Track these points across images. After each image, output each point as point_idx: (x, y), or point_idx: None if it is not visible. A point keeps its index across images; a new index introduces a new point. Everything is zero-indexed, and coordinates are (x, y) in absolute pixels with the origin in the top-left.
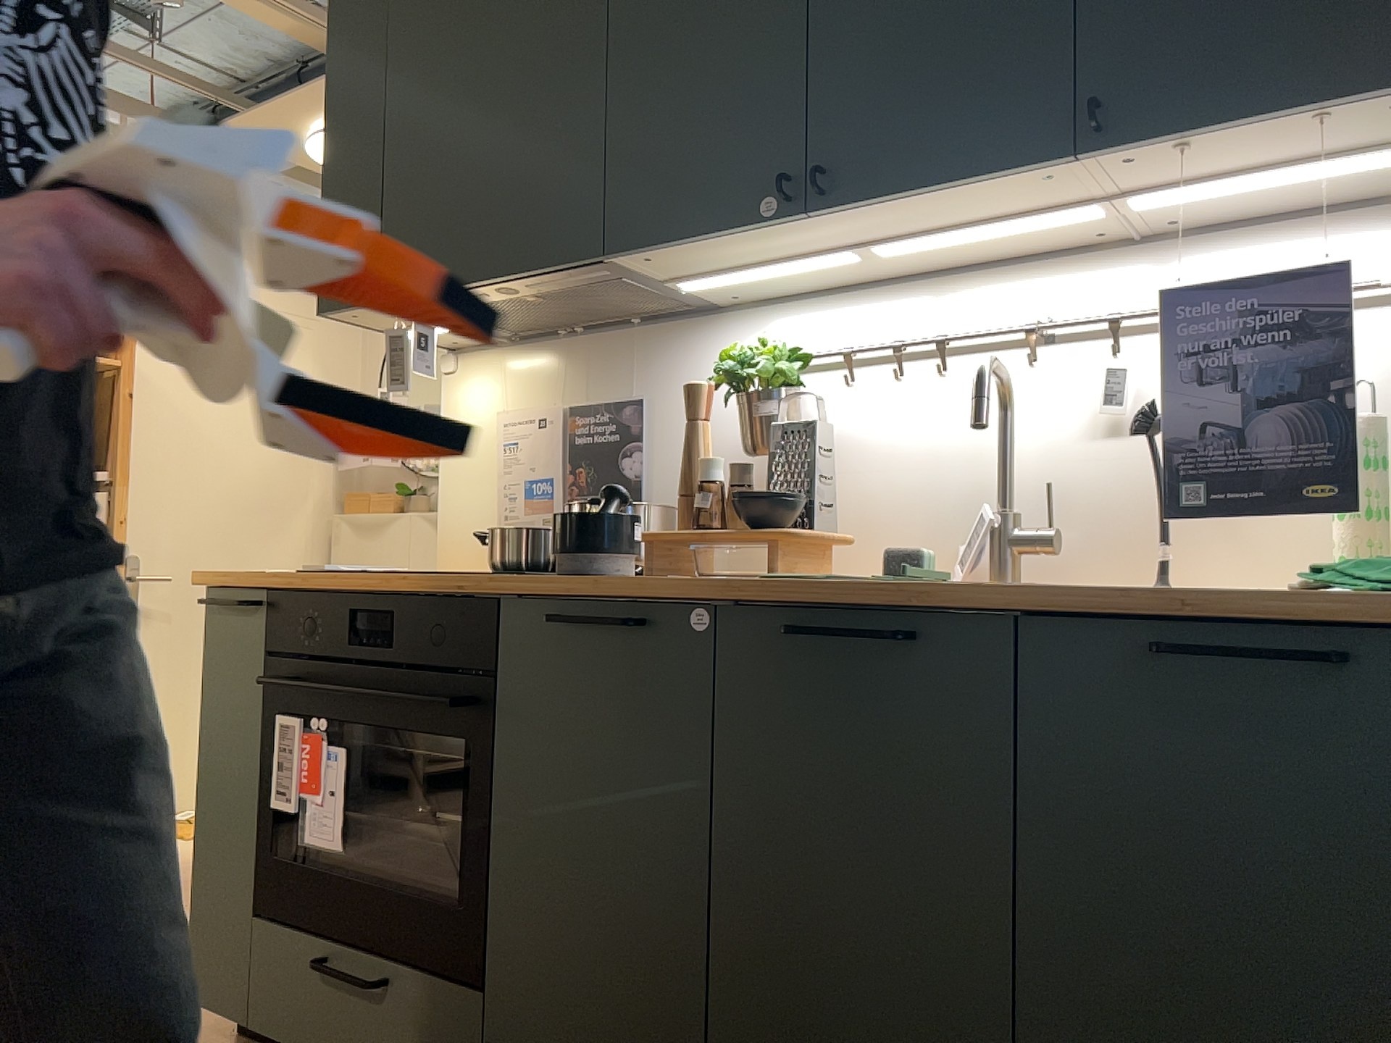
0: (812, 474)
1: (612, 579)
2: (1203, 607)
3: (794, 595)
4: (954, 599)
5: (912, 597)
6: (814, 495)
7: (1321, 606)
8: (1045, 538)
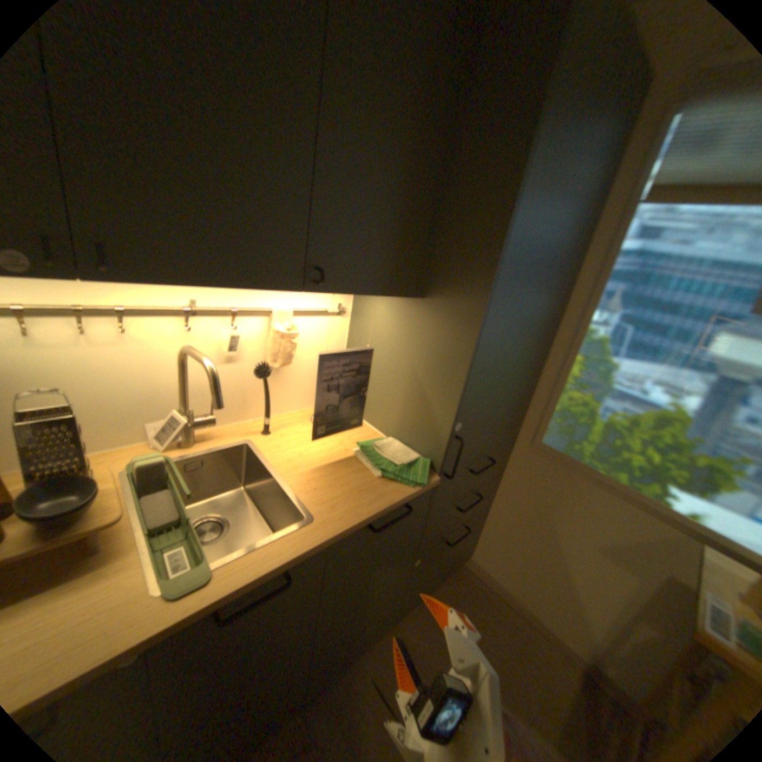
0: (71, 451)
1: None
2: (384, 513)
3: (219, 604)
4: (308, 555)
5: (289, 564)
6: (75, 462)
7: (409, 500)
8: (212, 423)
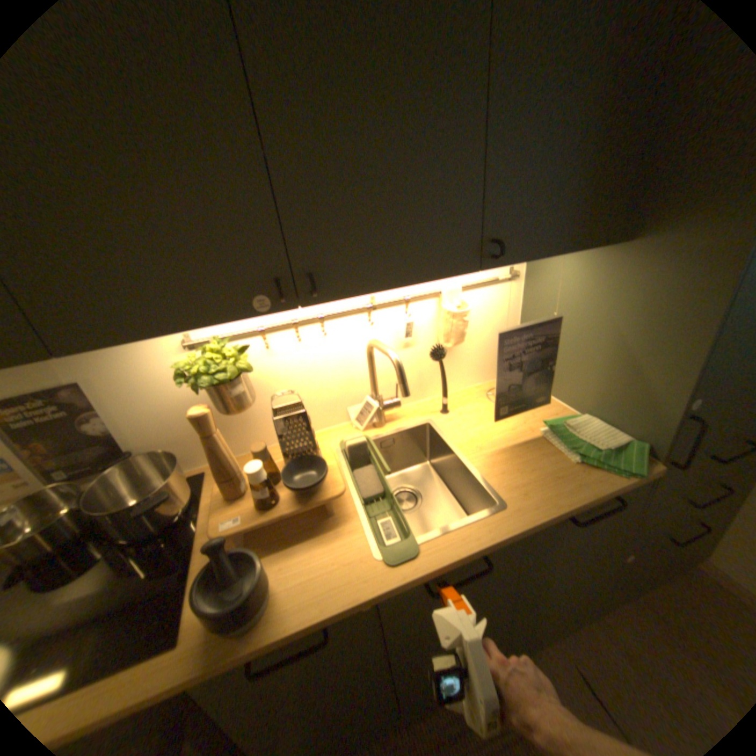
0: (306, 436)
1: (270, 610)
2: (591, 506)
3: (429, 578)
4: (507, 543)
5: (488, 550)
6: (310, 444)
7: (623, 493)
8: (398, 404)
